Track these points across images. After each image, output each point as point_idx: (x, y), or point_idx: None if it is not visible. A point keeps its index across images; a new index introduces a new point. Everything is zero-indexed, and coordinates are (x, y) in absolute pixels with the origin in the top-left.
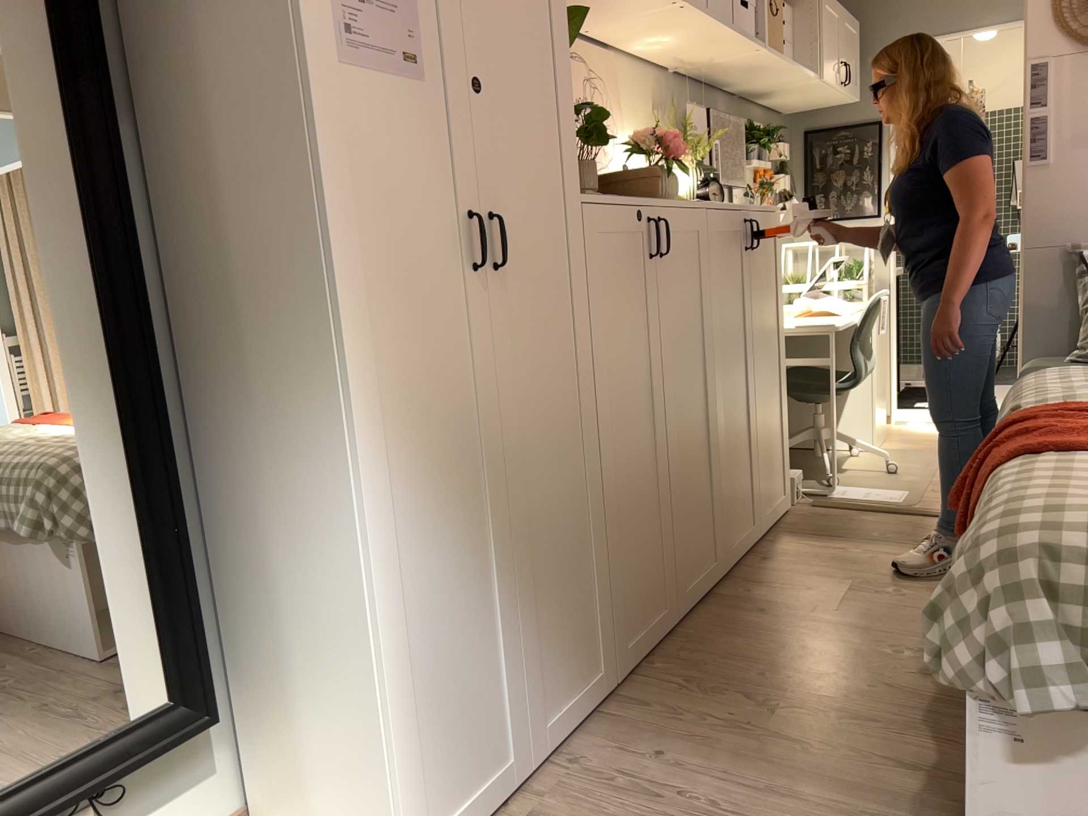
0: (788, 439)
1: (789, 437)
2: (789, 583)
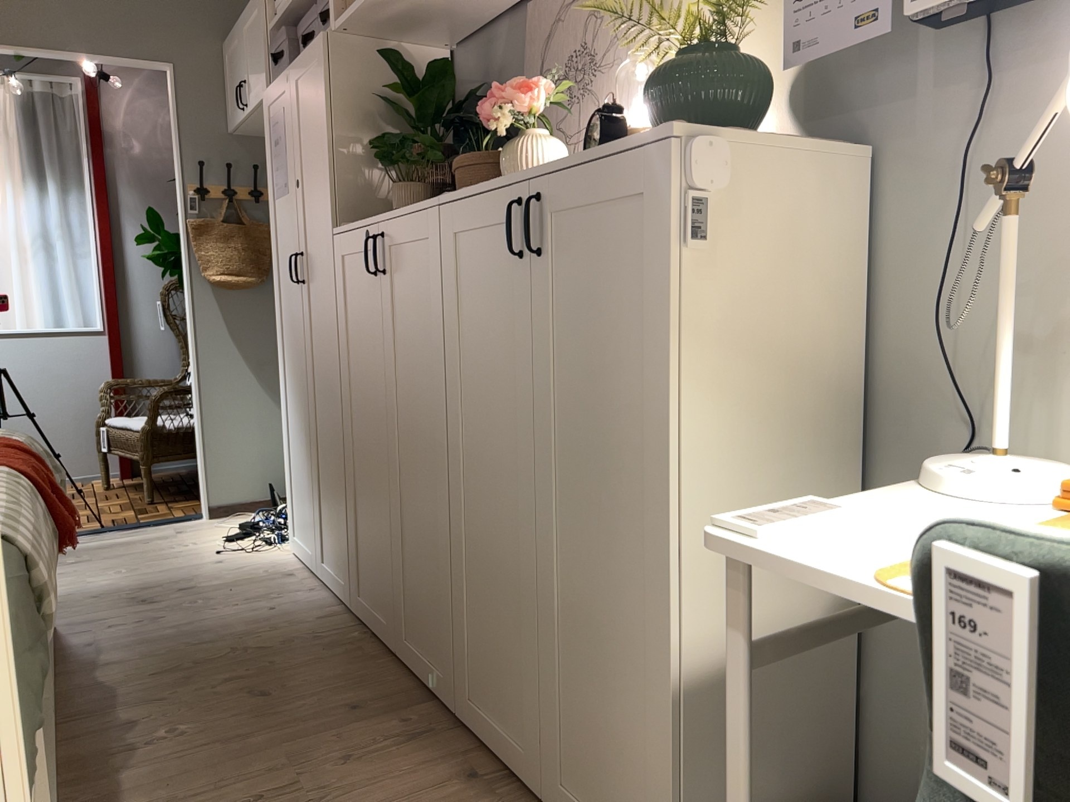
0: (668, 763)
1: (673, 766)
2: (384, 761)
